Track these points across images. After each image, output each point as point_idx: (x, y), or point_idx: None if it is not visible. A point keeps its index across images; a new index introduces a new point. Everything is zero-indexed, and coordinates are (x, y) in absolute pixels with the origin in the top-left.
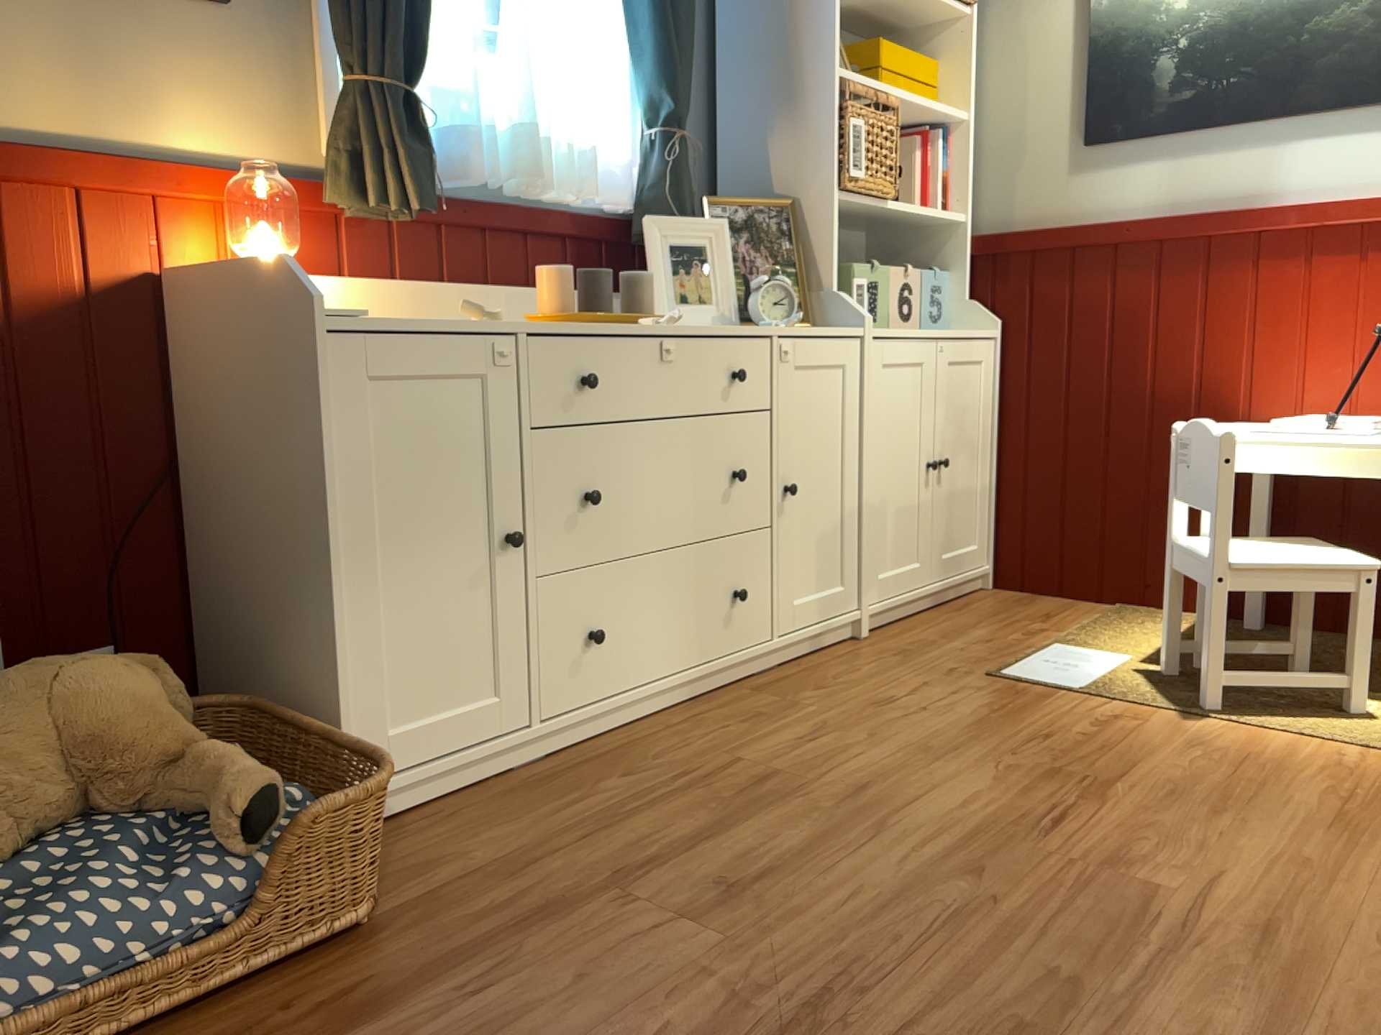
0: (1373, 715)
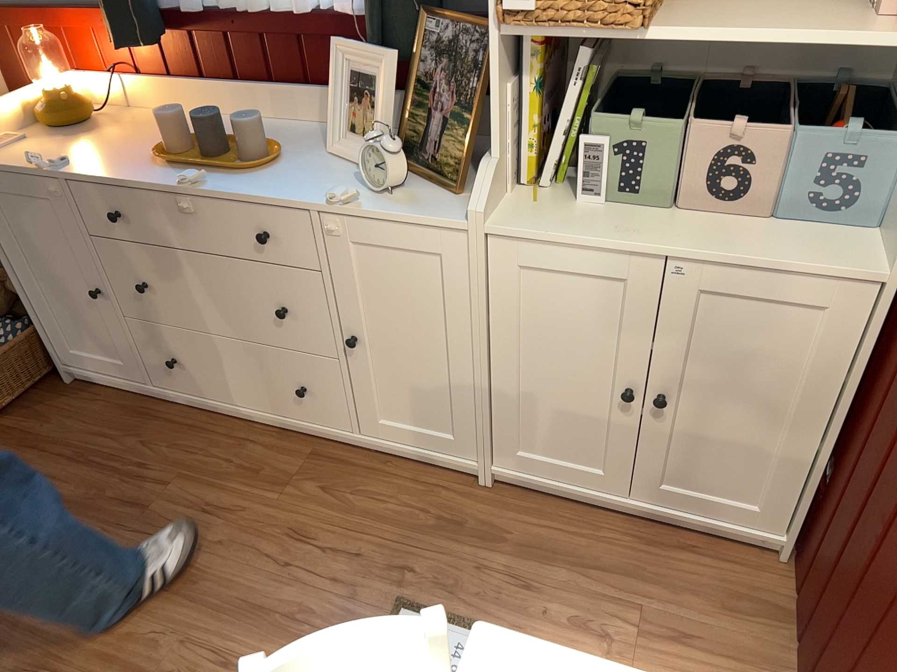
0: None
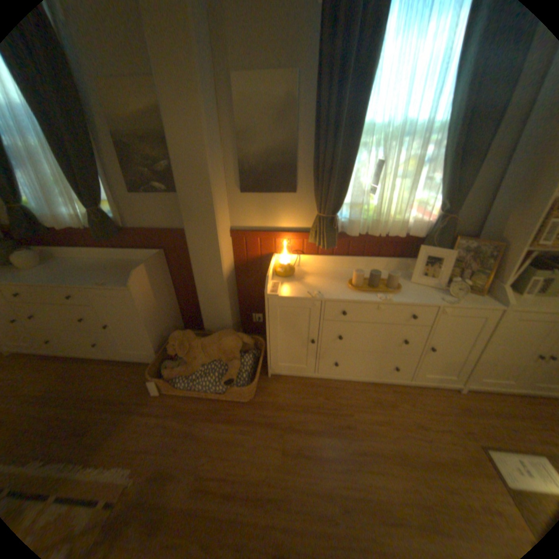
0: None
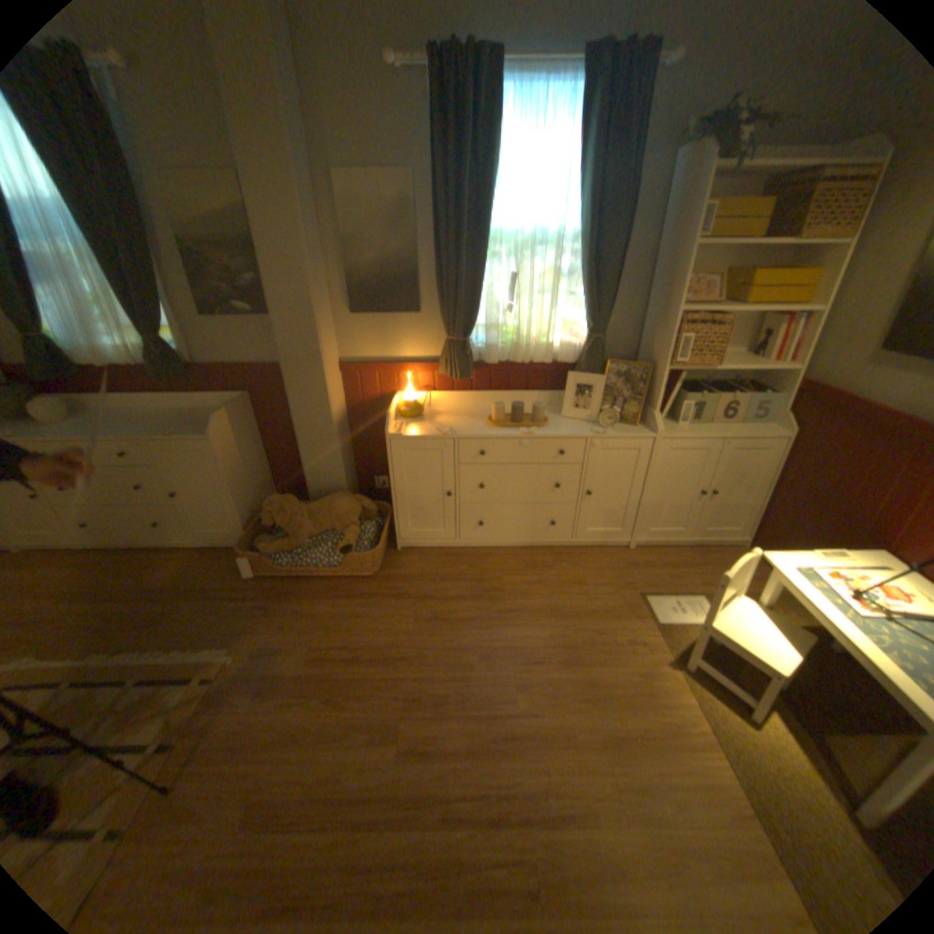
0: (762, 729)
